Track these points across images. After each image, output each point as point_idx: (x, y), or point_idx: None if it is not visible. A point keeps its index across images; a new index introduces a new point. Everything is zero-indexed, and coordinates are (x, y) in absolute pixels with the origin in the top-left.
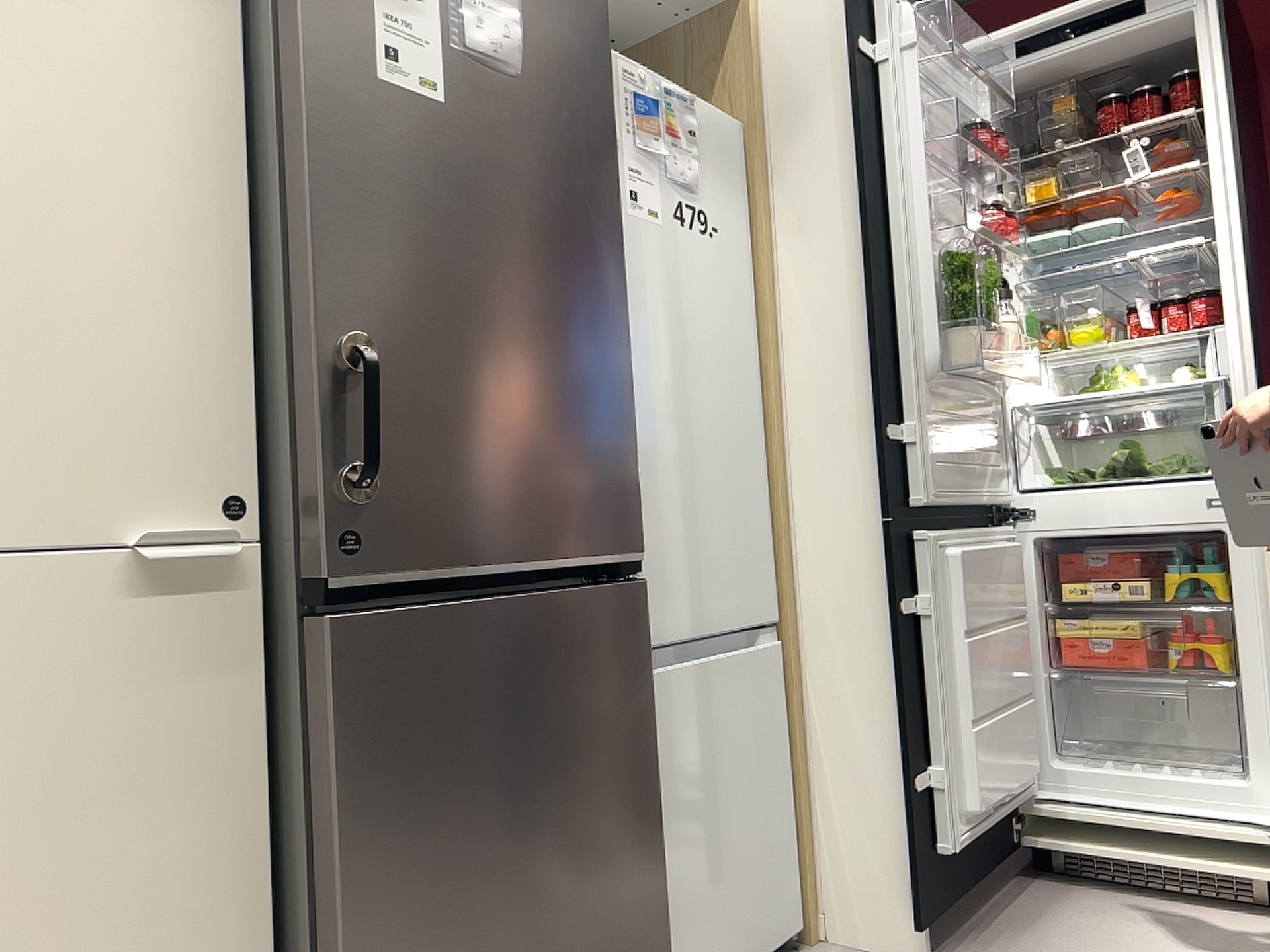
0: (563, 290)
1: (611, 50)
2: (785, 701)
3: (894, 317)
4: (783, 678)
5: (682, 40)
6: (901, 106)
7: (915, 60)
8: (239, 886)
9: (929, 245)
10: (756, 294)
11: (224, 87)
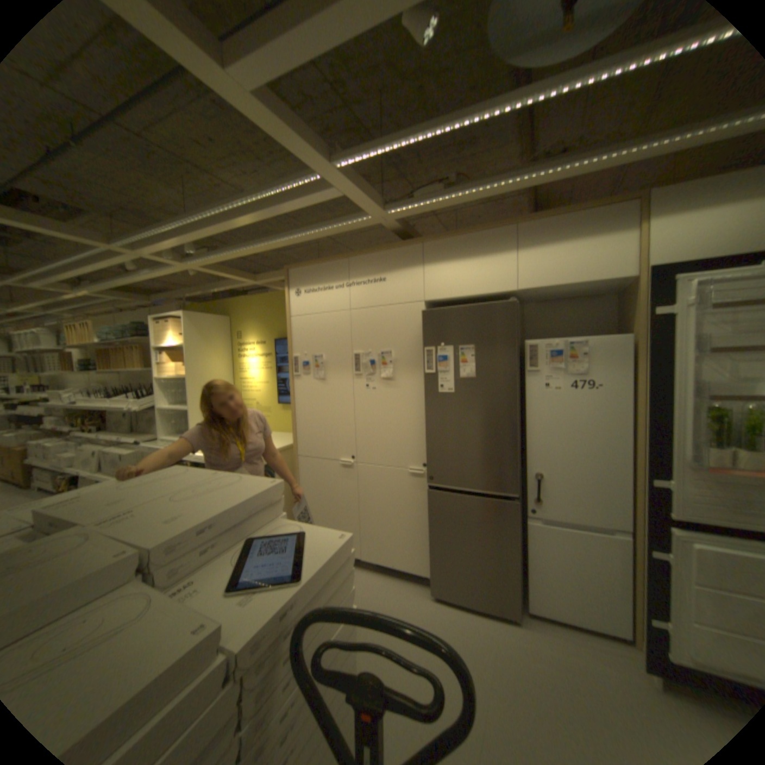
0: (490, 427)
1: (540, 340)
2: (636, 562)
3: (671, 434)
4: (636, 553)
5: (633, 288)
6: (684, 336)
7: (695, 311)
8: (426, 523)
9: (692, 404)
10: (638, 404)
11: (424, 393)
